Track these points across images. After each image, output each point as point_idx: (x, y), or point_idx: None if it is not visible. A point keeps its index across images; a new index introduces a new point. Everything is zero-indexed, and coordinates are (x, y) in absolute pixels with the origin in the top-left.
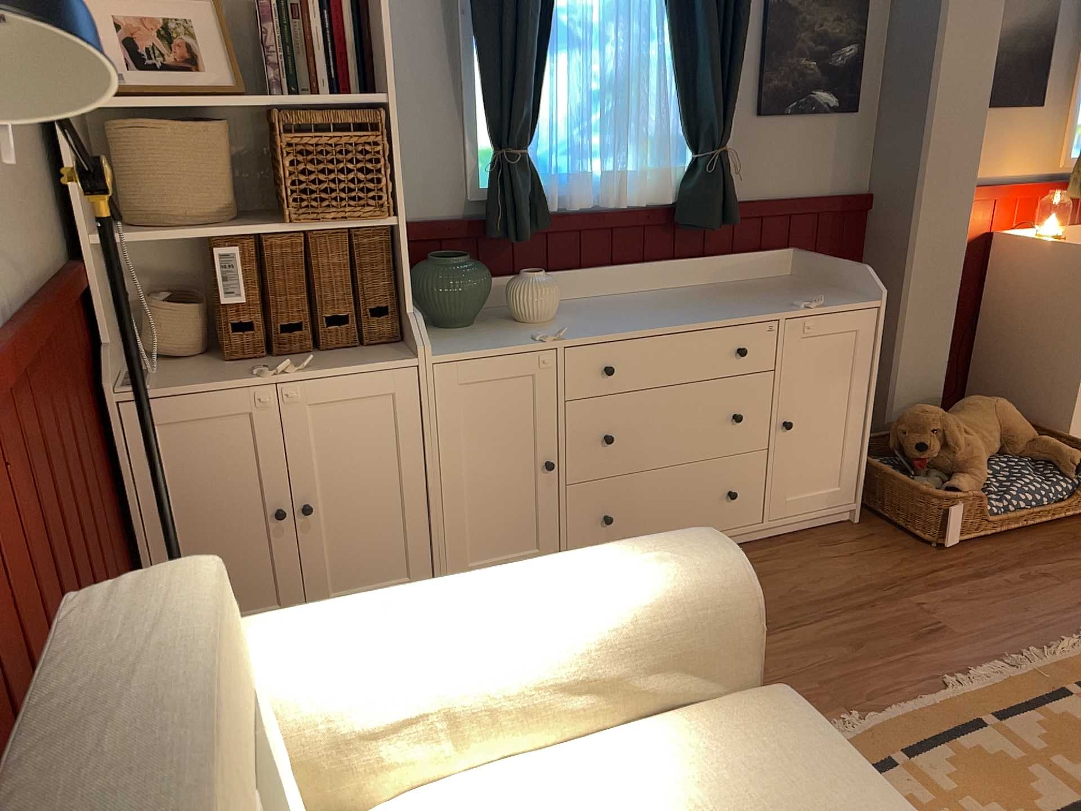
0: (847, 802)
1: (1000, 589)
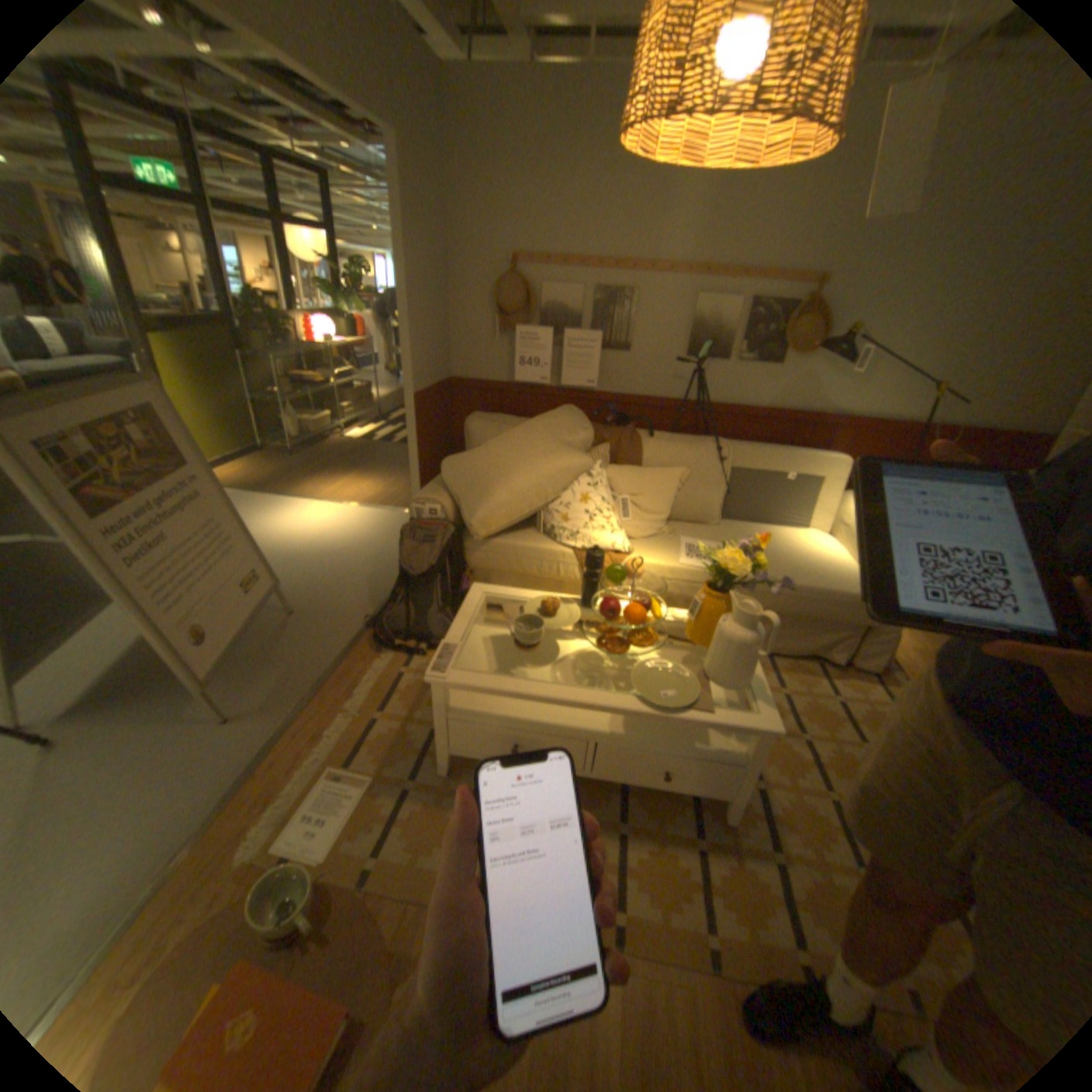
0: (825, 580)
1: None
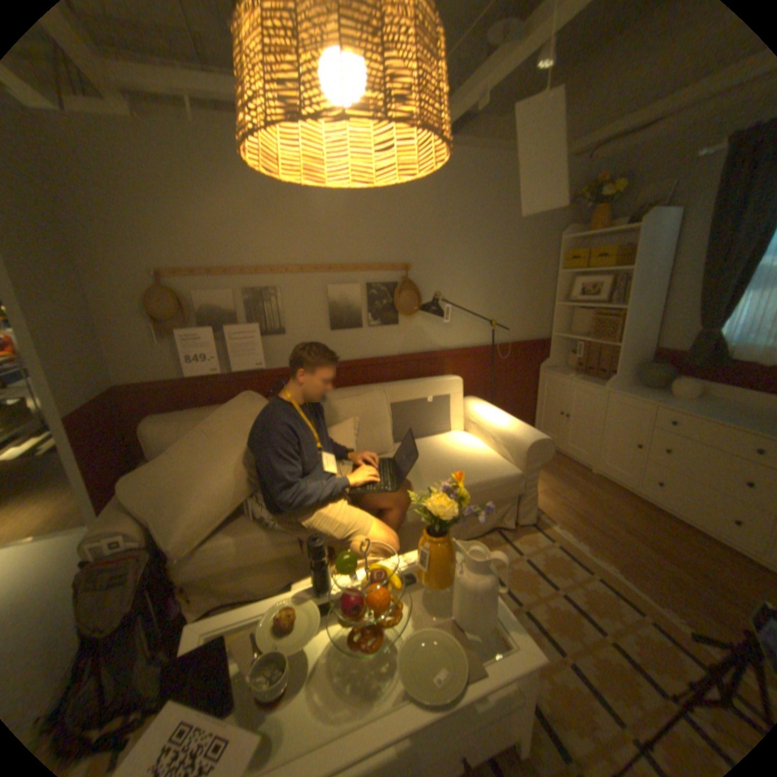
0: (484, 473)
1: None
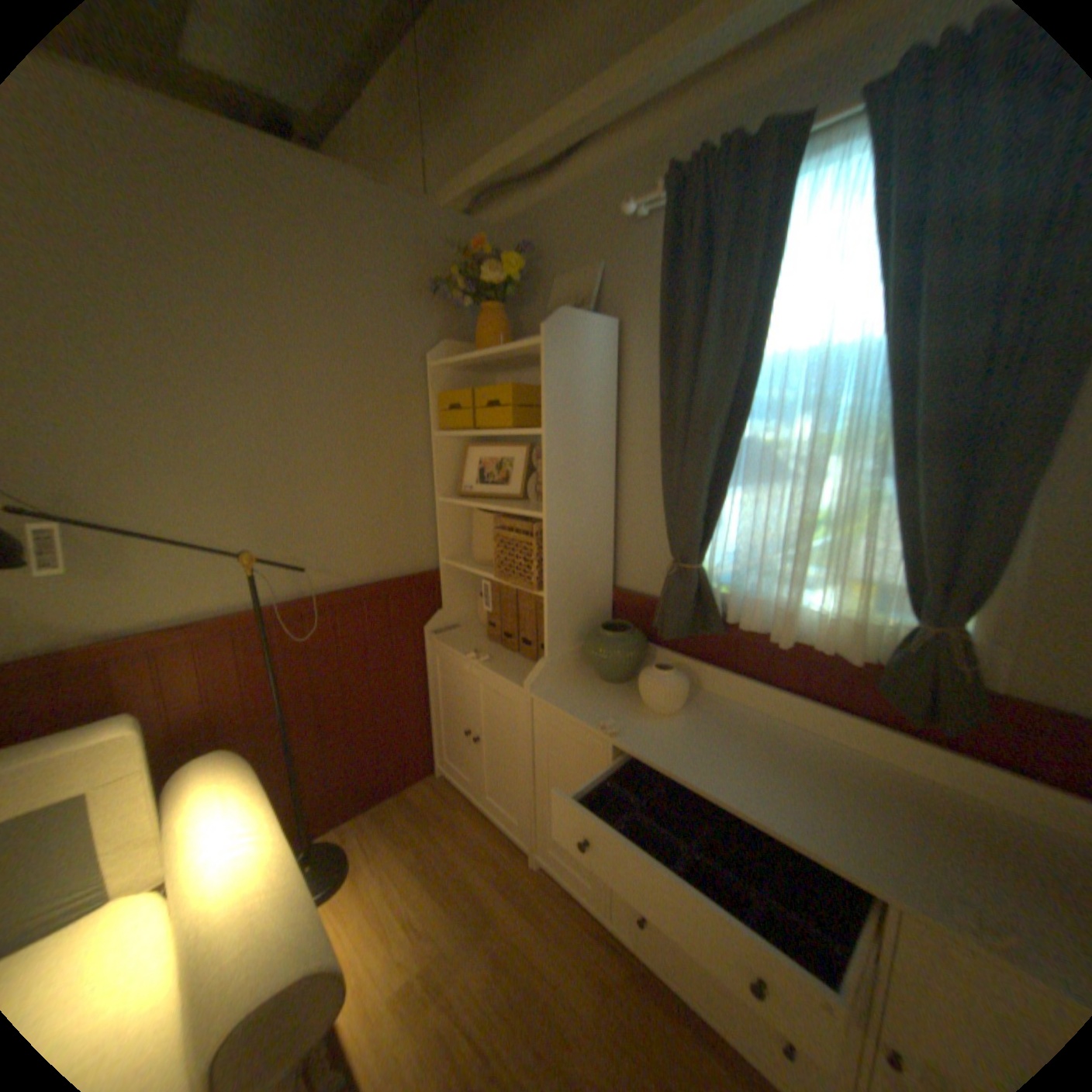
0: None
1: None
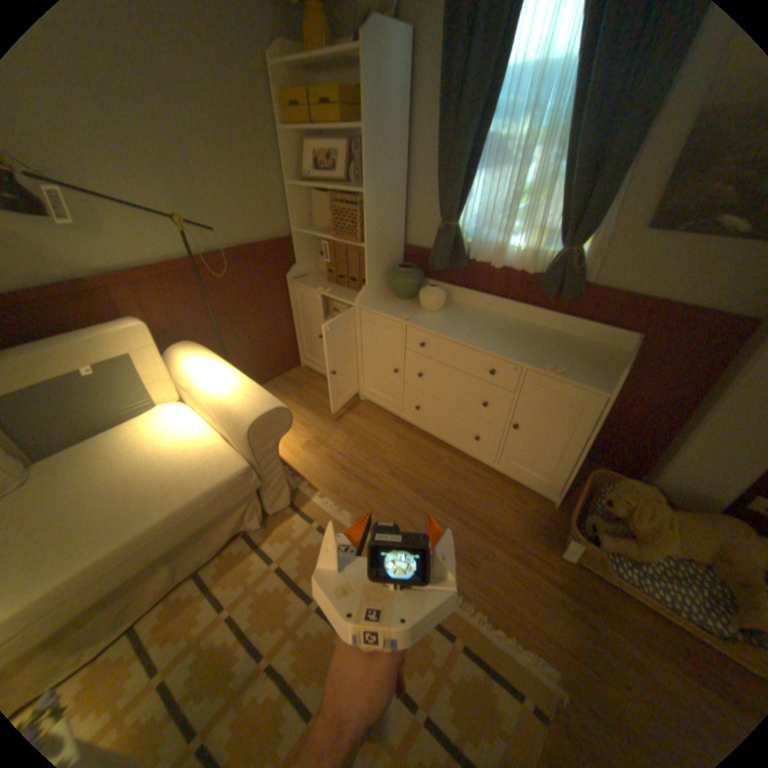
0: (183, 488)
1: (553, 598)
